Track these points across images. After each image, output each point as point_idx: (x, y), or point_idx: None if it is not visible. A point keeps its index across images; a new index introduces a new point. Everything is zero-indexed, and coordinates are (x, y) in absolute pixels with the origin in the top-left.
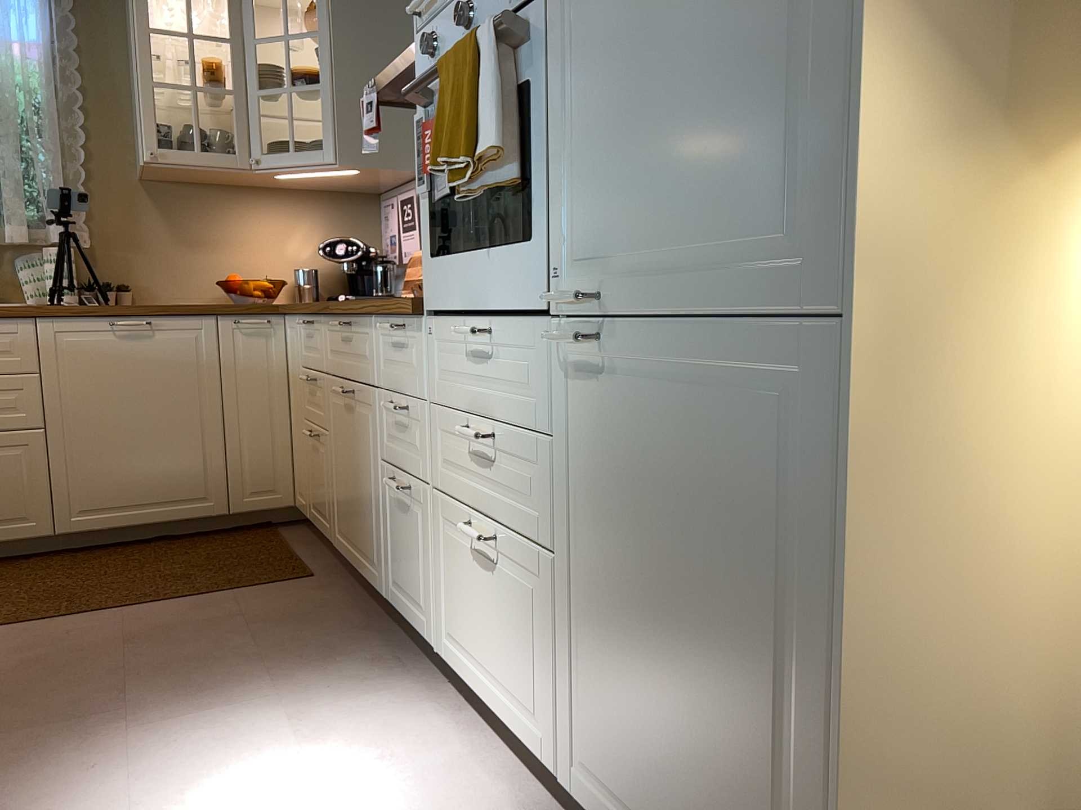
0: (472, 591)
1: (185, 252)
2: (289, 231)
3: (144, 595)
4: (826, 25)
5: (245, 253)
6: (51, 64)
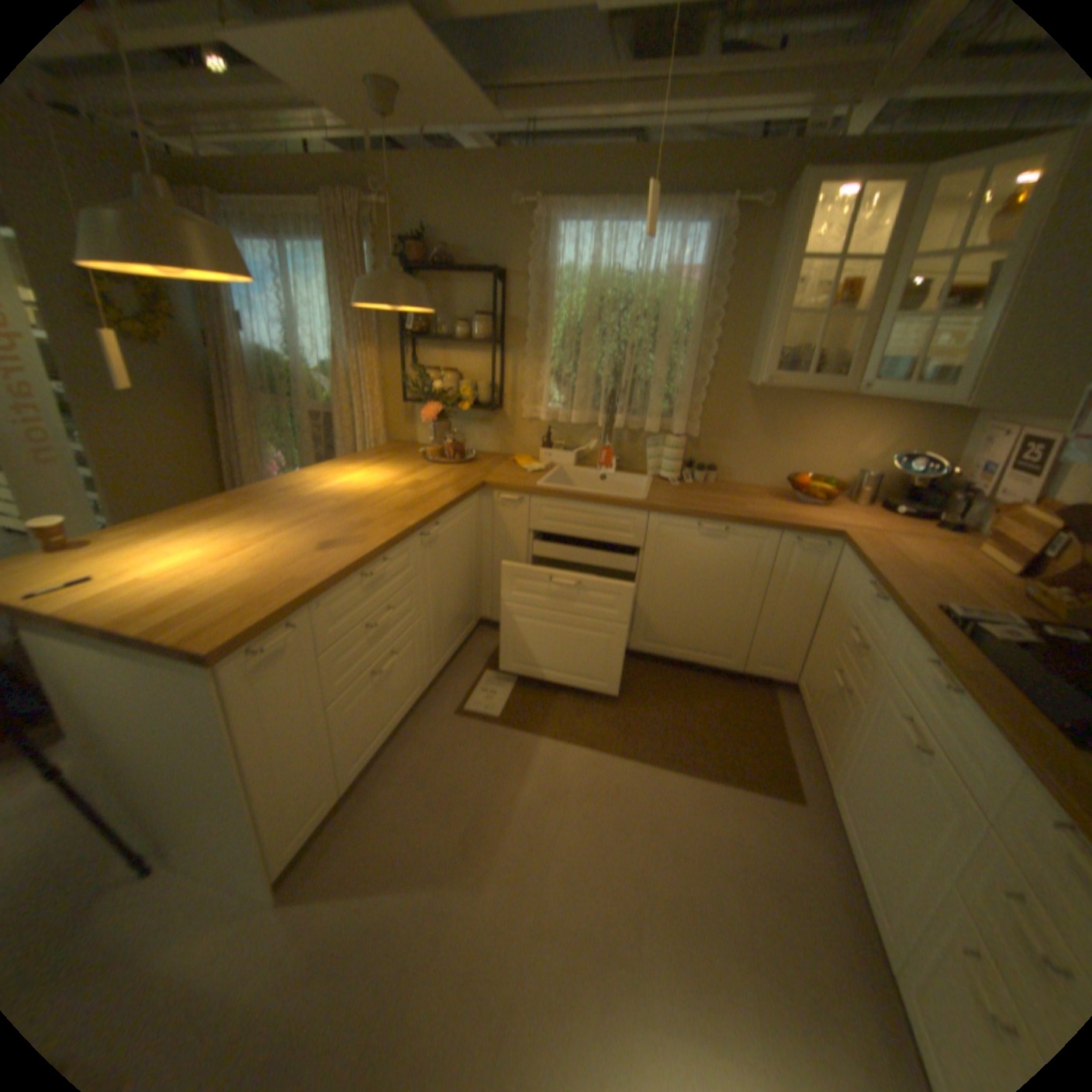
0: None
1: (766, 442)
2: (866, 433)
3: (671, 753)
4: None
5: (818, 448)
6: (706, 286)
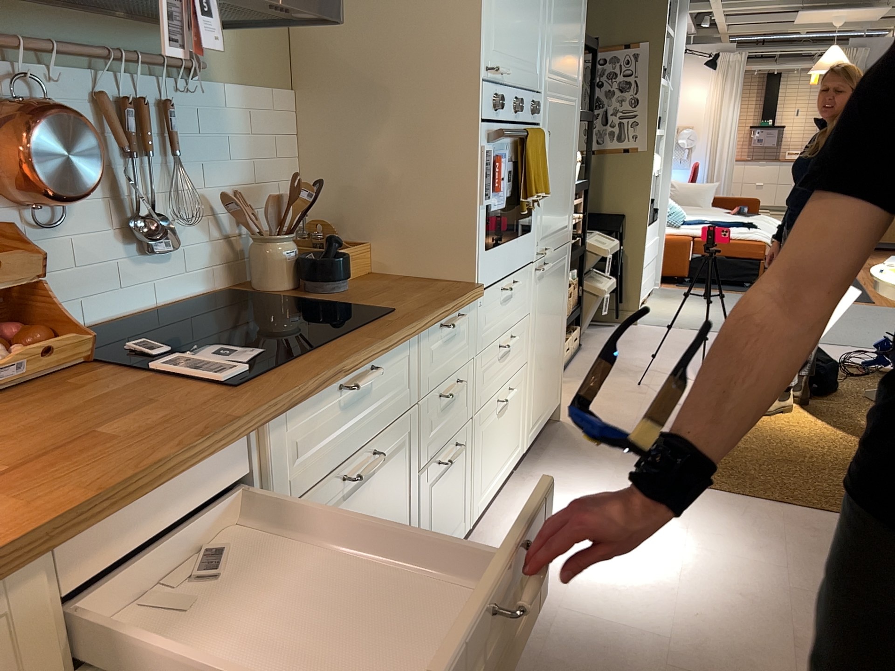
0: (495, 439)
1: None
2: None
3: None
4: (572, 178)
5: None
6: None
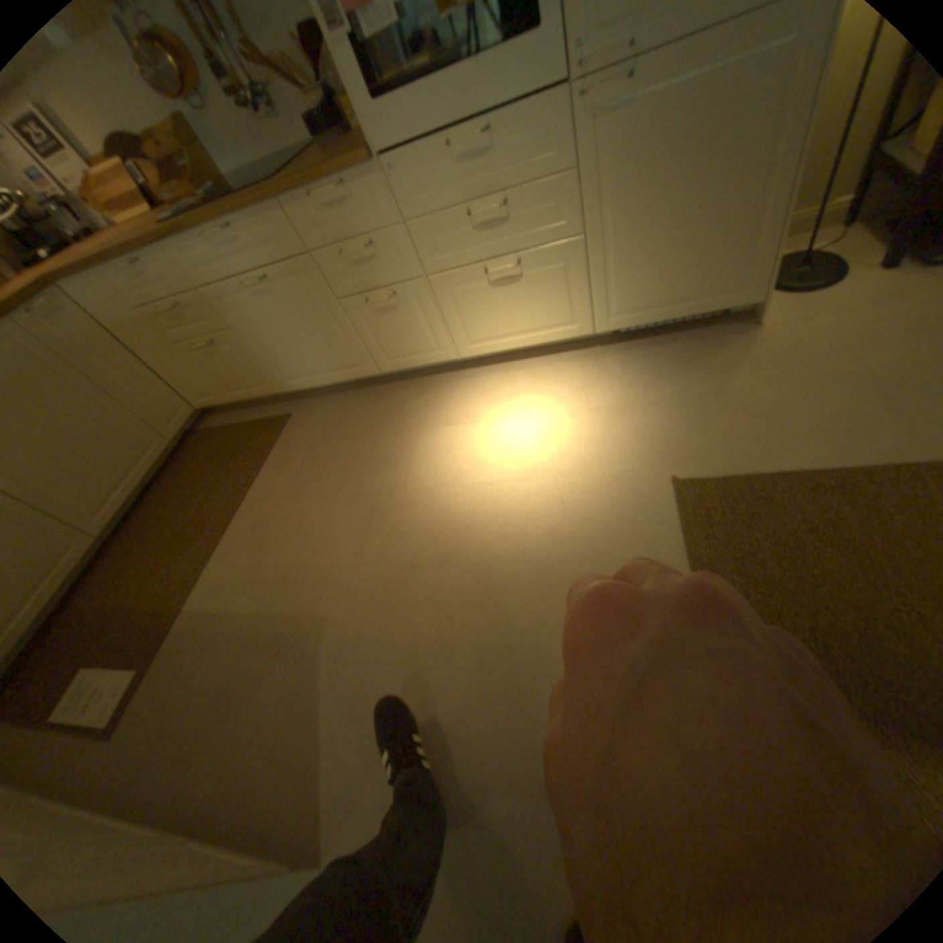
0: (492, 304)
1: None
2: None
3: (233, 493)
4: None
5: None
6: None
